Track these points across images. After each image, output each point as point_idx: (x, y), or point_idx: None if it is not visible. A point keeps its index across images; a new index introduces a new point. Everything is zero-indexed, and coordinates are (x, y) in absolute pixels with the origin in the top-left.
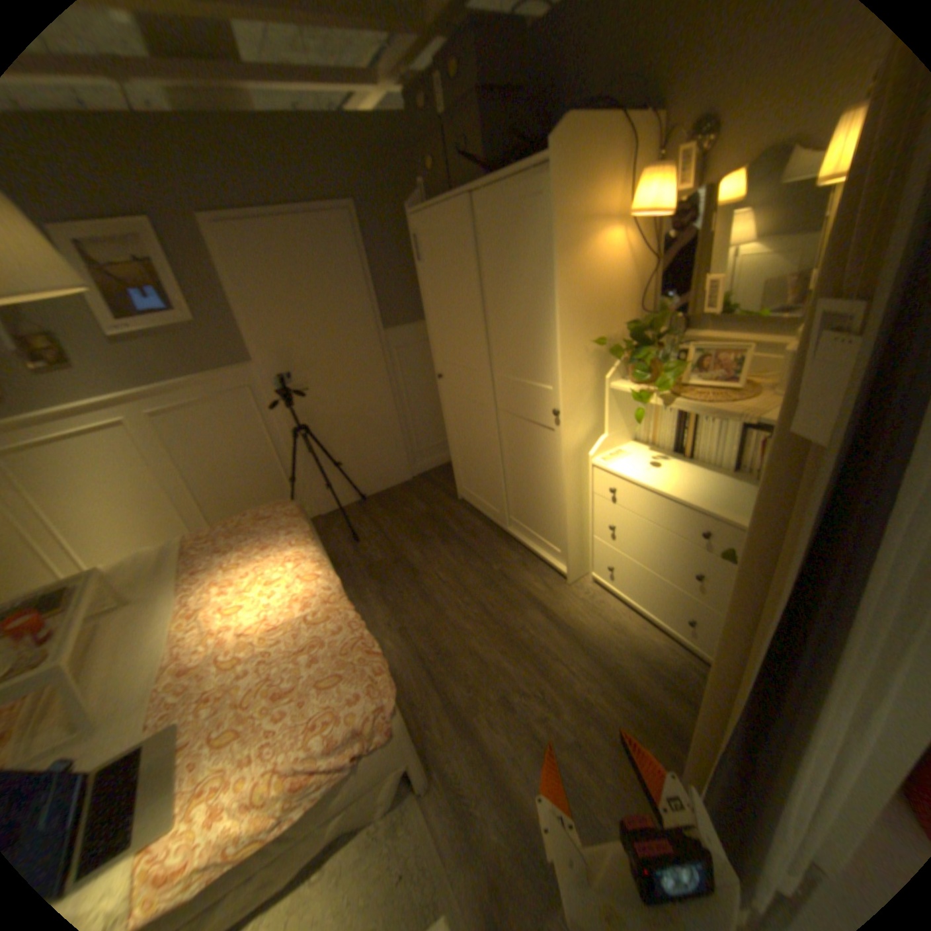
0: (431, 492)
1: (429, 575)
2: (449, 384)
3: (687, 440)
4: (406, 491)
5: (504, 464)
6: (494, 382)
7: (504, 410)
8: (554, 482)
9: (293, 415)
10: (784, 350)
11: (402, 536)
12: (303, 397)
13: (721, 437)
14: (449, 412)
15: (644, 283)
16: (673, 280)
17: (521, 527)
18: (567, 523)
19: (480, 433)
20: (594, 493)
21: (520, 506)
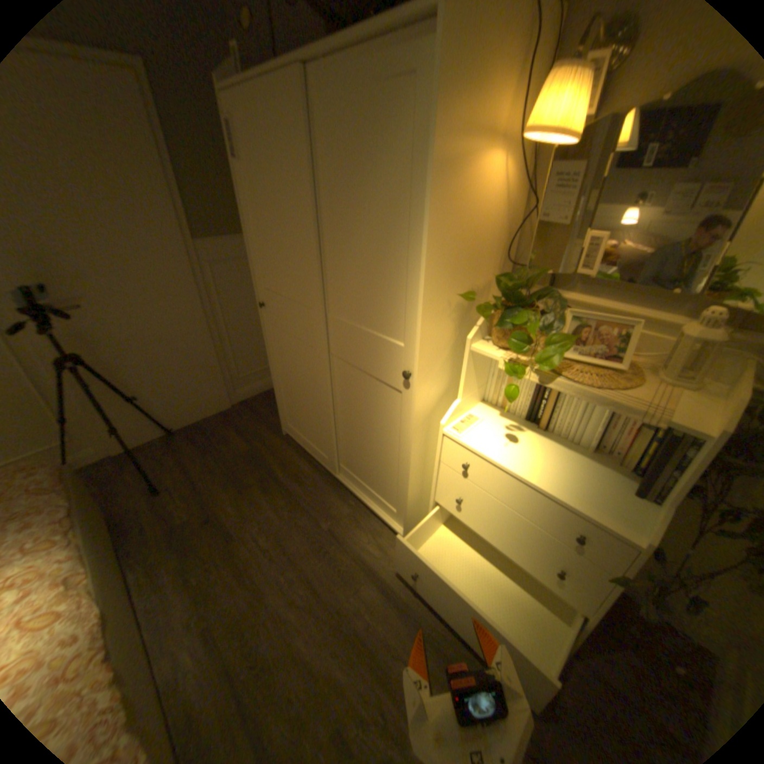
0: (250, 425)
1: (243, 541)
2: (270, 315)
3: (544, 412)
4: (221, 423)
5: (335, 413)
6: (327, 323)
7: (338, 356)
8: (393, 445)
9: (54, 338)
10: (661, 327)
11: (213, 485)
12: (69, 316)
13: (585, 415)
14: (271, 345)
15: (511, 228)
16: (541, 228)
17: (351, 477)
18: (406, 488)
19: (307, 375)
20: (440, 461)
21: (351, 457)
